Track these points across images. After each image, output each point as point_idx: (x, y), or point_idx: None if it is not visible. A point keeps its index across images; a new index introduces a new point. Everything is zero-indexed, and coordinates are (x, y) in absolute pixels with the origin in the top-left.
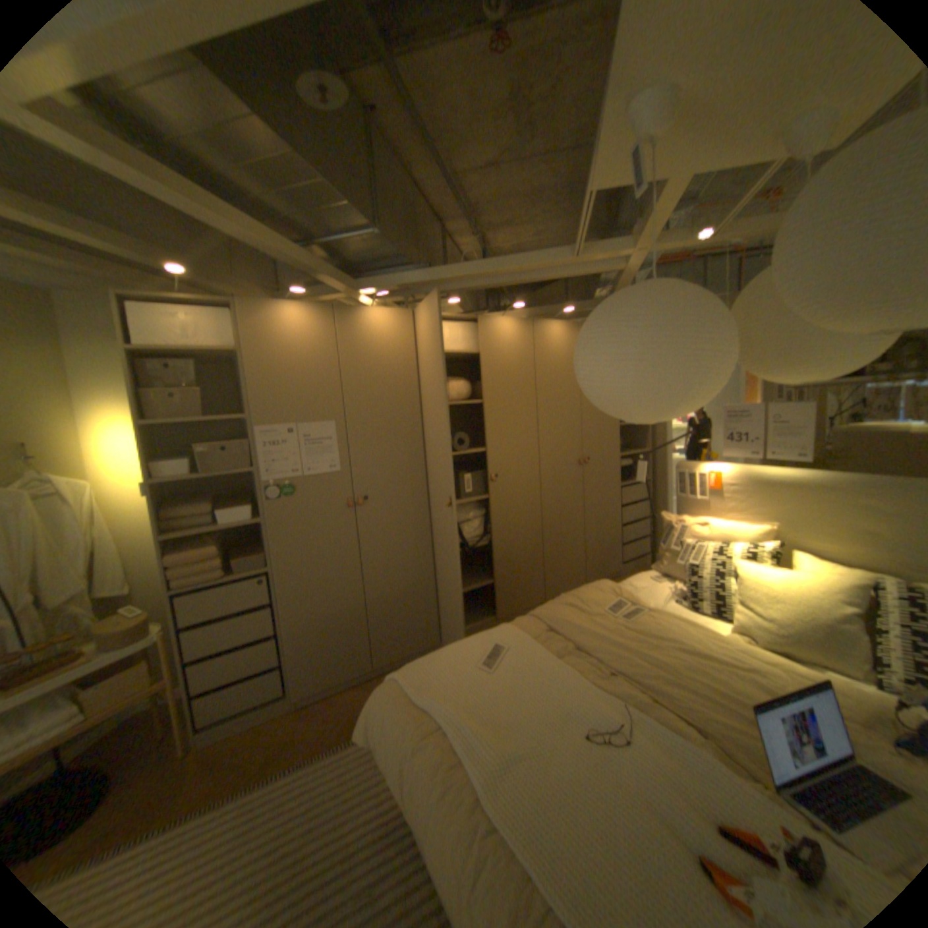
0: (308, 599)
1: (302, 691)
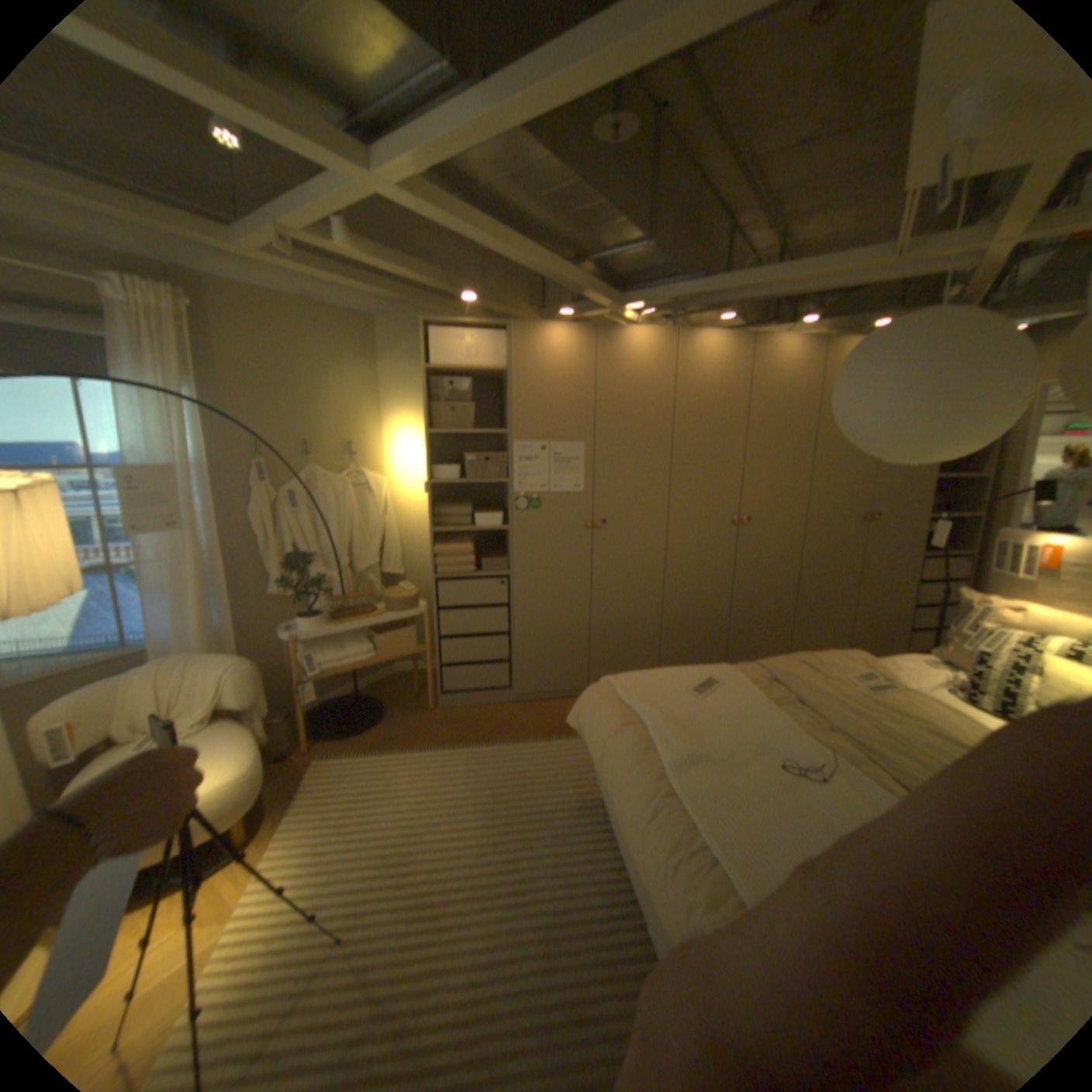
0: (541, 606)
1: (526, 686)
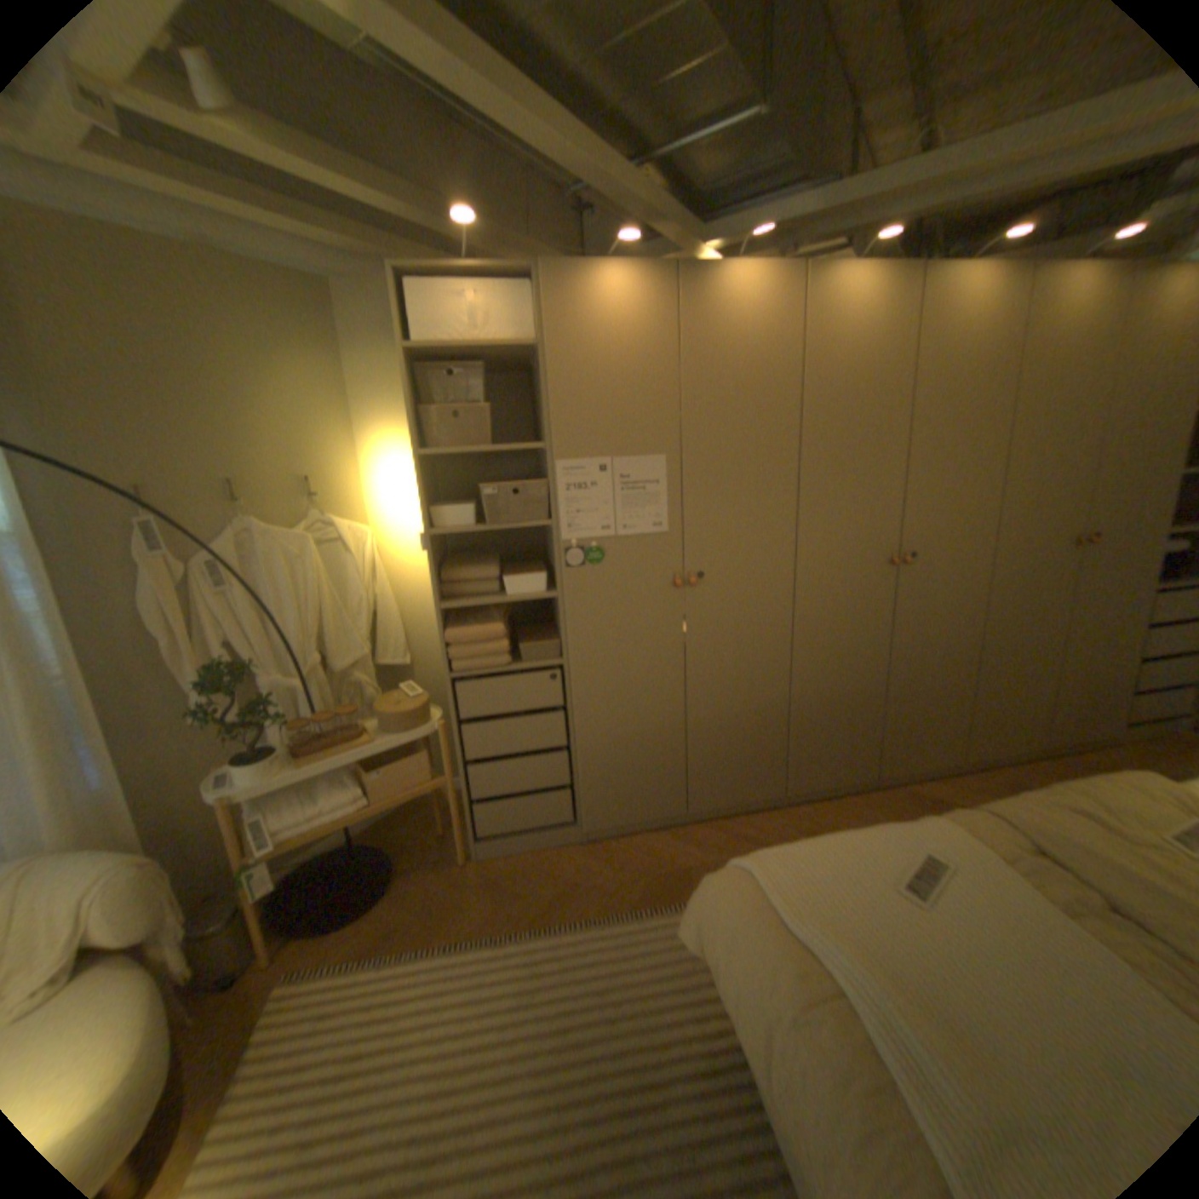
0: (613, 707)
1: (597, 821)
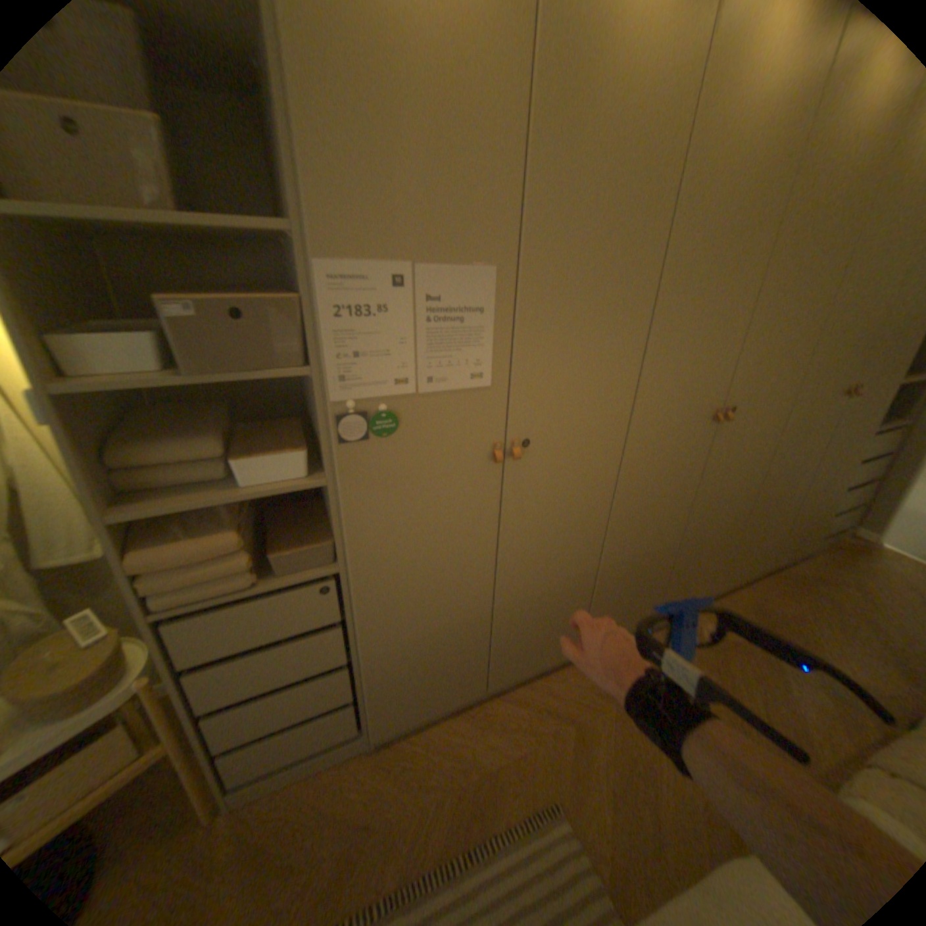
0: (408, 611)
1: (387, 729)
